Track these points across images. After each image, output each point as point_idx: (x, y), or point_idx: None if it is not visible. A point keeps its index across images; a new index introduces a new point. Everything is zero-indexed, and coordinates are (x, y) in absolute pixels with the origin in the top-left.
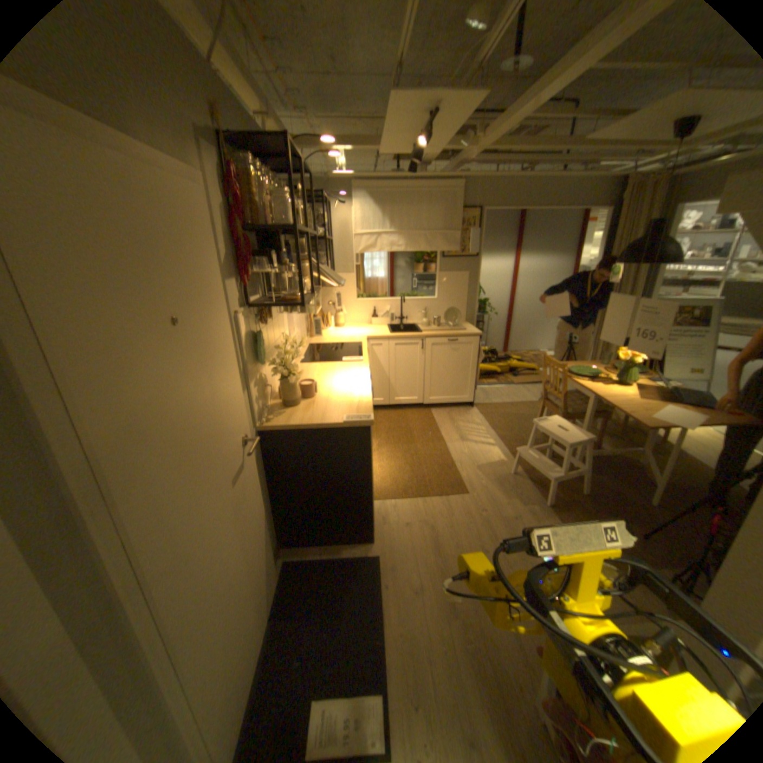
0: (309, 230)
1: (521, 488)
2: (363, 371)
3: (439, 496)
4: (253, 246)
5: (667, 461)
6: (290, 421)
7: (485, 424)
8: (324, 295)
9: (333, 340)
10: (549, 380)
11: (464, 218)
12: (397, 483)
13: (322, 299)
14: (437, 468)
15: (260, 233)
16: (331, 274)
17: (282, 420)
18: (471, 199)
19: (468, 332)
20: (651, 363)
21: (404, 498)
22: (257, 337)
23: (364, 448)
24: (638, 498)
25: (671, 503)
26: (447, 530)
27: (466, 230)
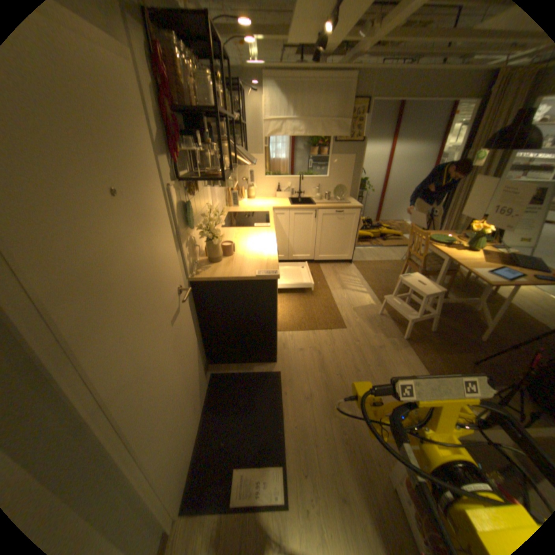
0: (227, 113)
1: (385, 325)
2: (271, 235)
3: (325, 330)
4: (180, 126)
5: (496, 308)
6: (215, 274)
7: (360, 276)
8: (239, 172)
9: (246, 209)
10: (413, 245)
11: (354, 107)
12: (294, 319)
13: (238, 175)
14: (324, 309)
15: (187, 115)
16: (245, 154)
17: (209, 273)
18: (361, 91)
19: (351, 205)
20: (495, 233)
21: (299, 331)
22: (187, 206)
23: (271, 295)
24: (472, 335)
25: (496, 339)
26: (330, 354)
27: (355, 119)
